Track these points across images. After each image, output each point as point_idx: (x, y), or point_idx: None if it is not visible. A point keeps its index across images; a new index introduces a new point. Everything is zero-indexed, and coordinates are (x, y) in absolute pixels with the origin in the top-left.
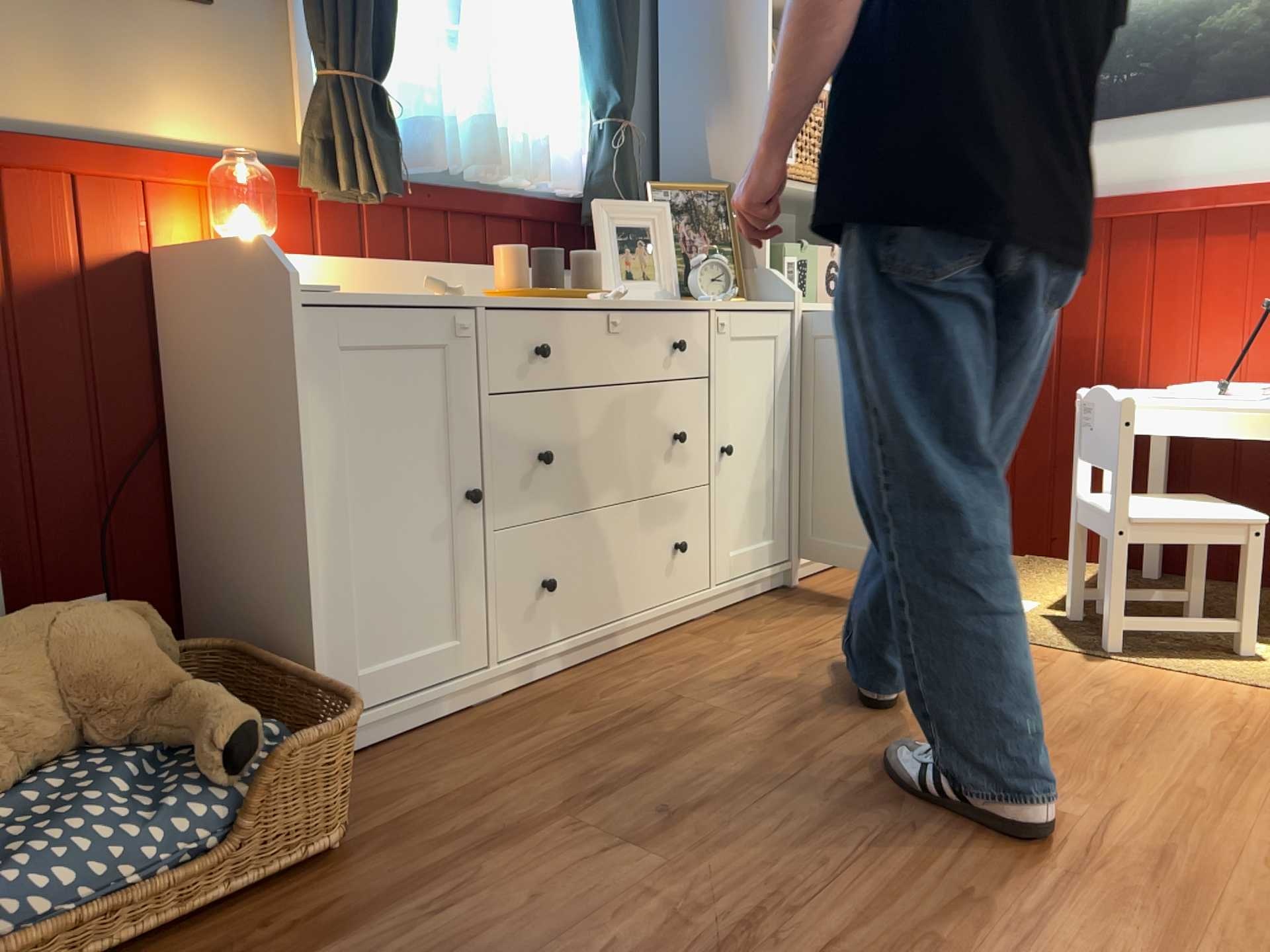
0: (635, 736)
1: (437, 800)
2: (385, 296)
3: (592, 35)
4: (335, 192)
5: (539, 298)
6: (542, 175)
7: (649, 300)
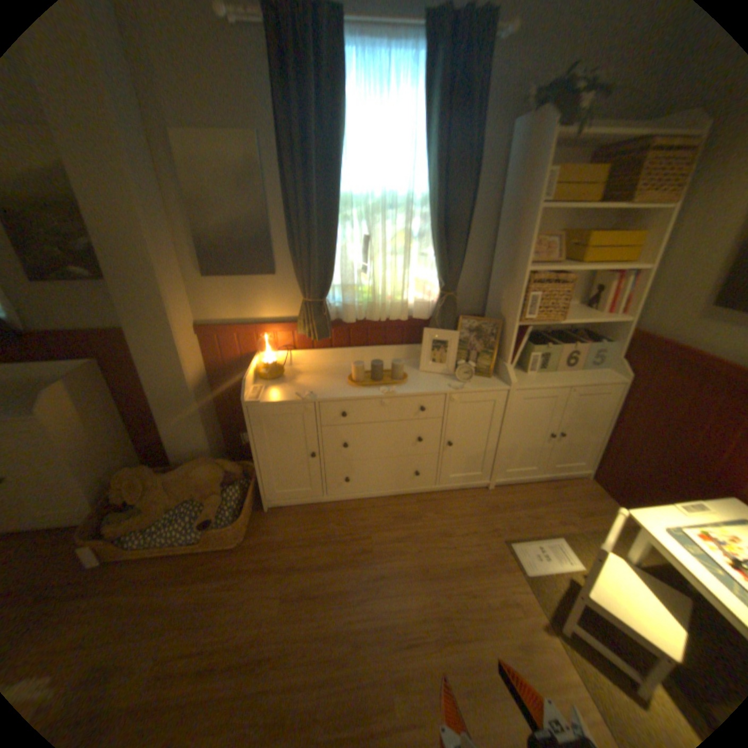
0: (338, 549)
1: (271, 542)
2: (286, 395)
3: (436, 255)
4: (309, 335)
5: (362, 386)
6: (402, 318)
7: (412, 390)
